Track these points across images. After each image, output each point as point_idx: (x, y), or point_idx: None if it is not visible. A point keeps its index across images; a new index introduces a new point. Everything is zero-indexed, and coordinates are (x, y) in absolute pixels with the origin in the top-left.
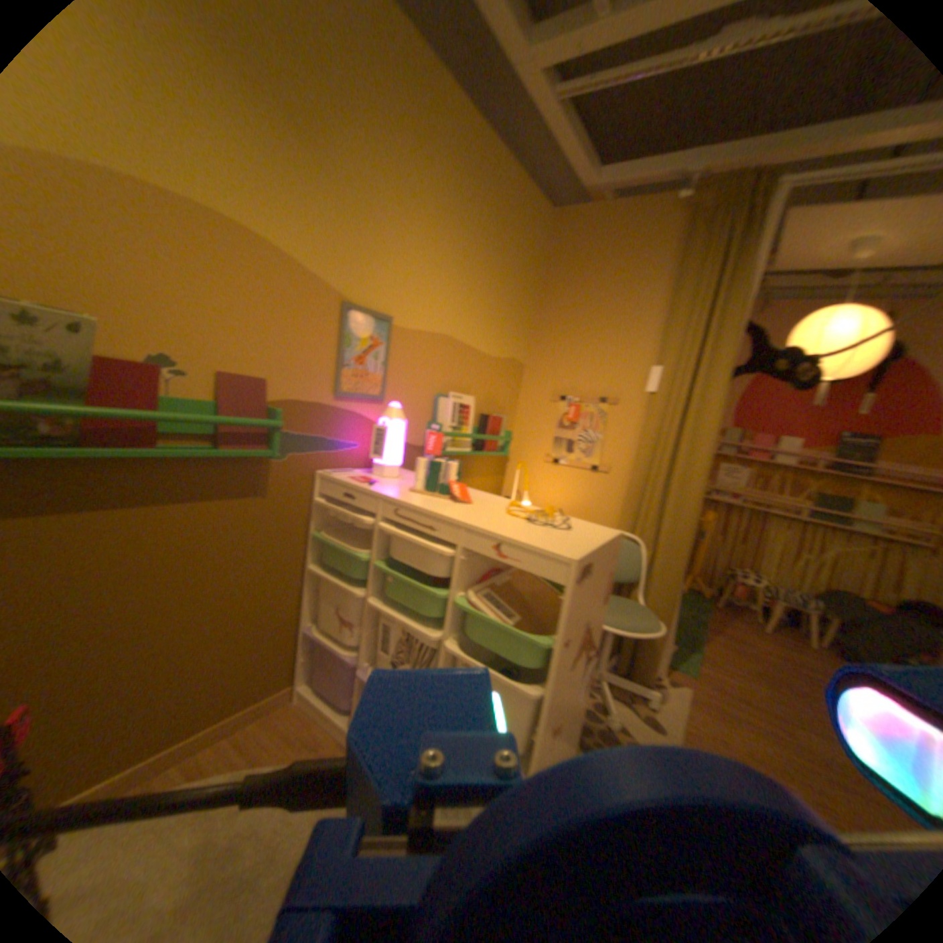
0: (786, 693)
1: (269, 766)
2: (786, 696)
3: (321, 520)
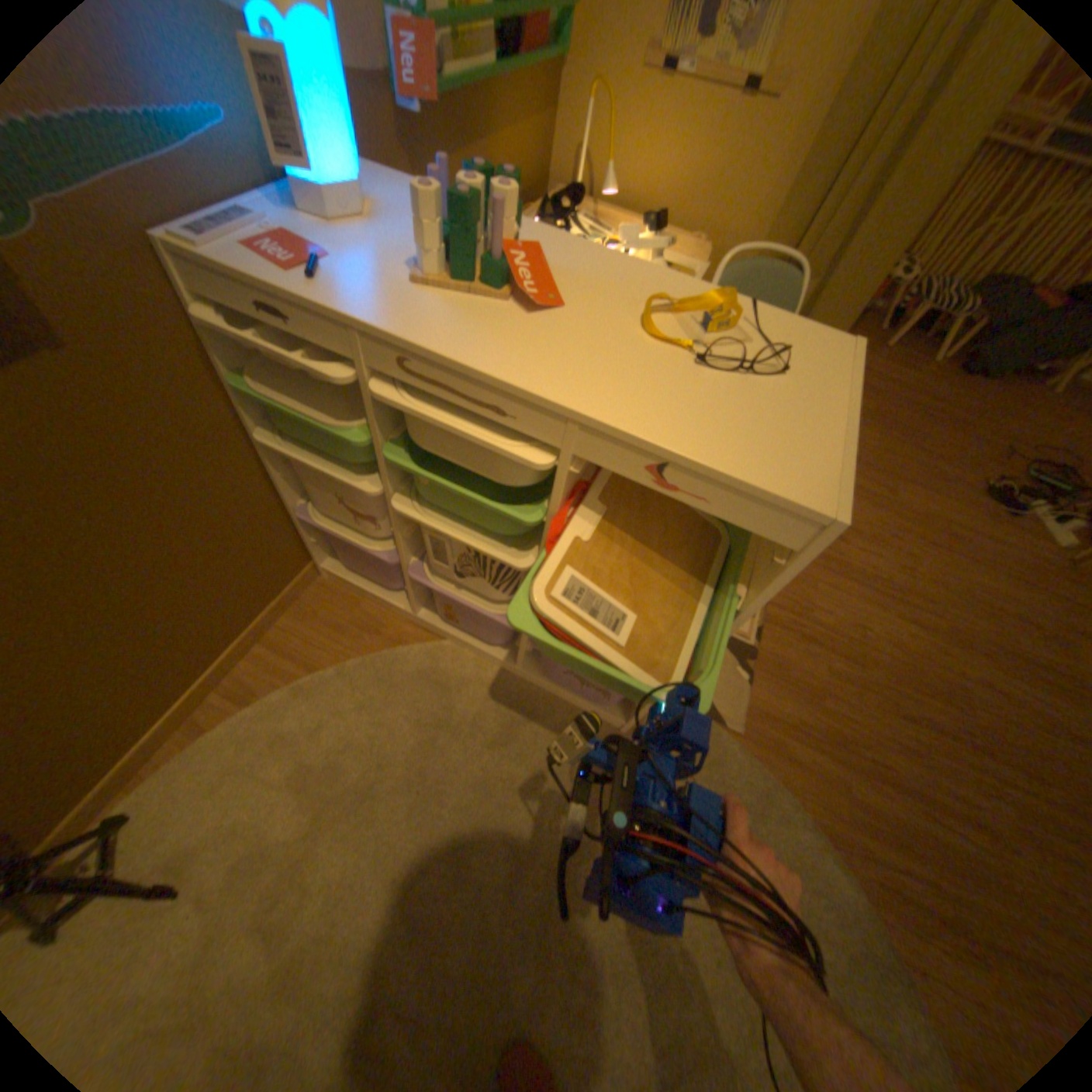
0: (896, 433)
1: (326, 663)
2: (894, 439)
3: (223, 346)
